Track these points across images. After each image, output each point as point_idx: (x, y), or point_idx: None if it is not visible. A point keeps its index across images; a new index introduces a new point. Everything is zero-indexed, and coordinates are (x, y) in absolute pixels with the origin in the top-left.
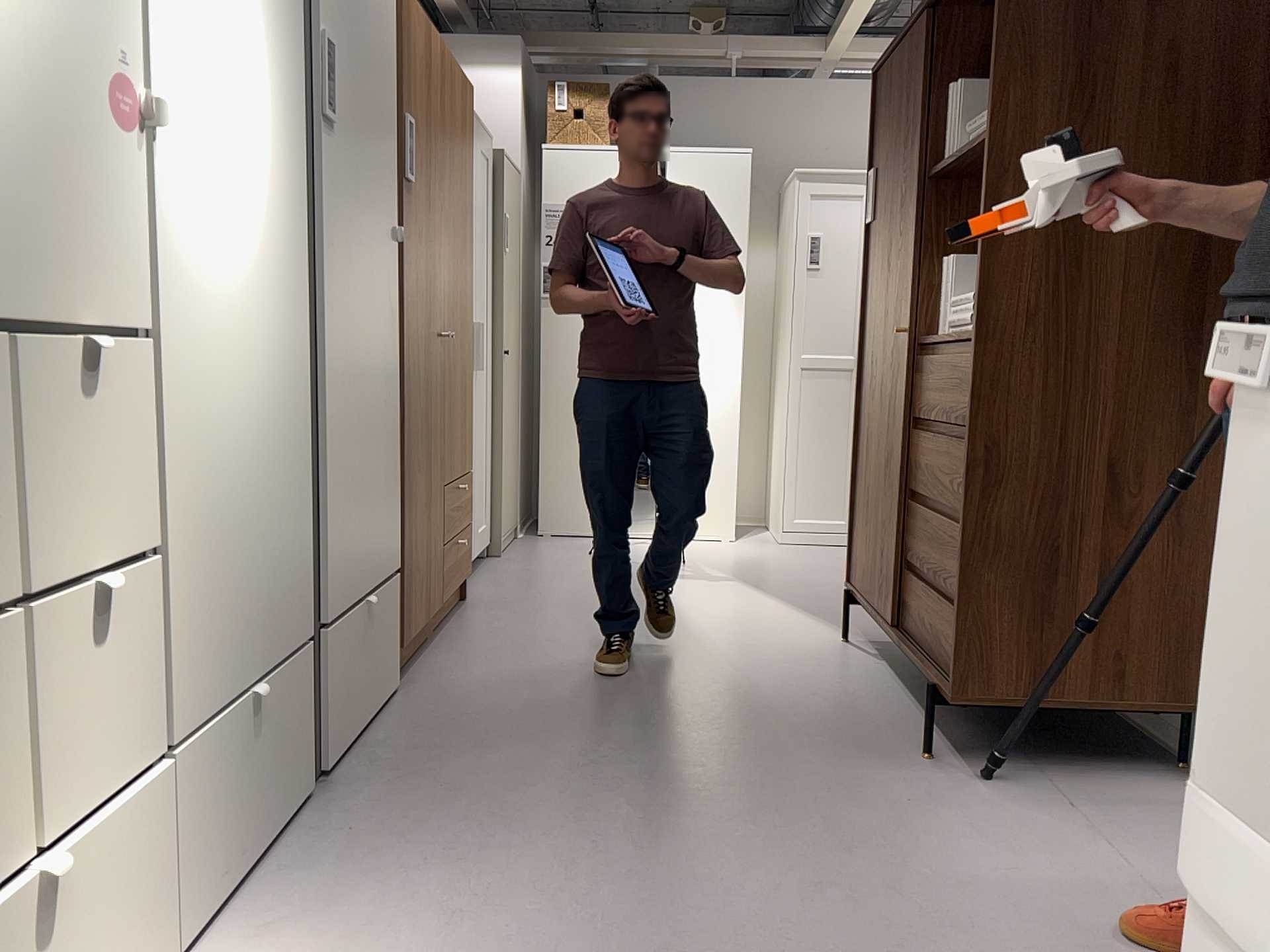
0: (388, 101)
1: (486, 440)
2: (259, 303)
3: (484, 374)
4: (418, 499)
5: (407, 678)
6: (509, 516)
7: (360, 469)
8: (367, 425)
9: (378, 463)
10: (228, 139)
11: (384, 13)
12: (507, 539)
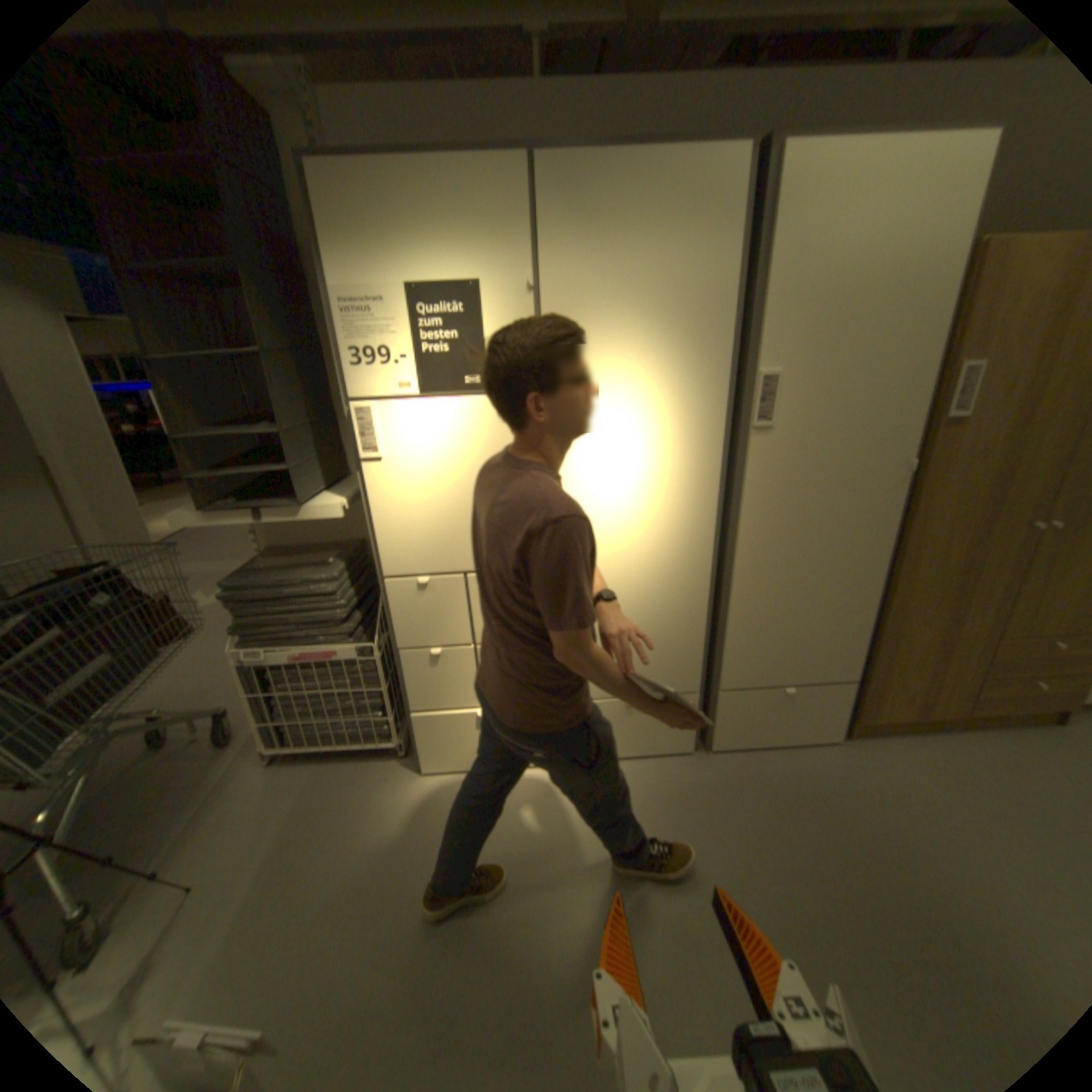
0: (919, 365)
1: None
2: (655, 545)
3: None
4: (923, 645)
5: (868, 743)
6: None
7: (793, 621)
8: (811, 597)
9: (830, 619)
10: (625, 477)
11: (924, 293)
12: None
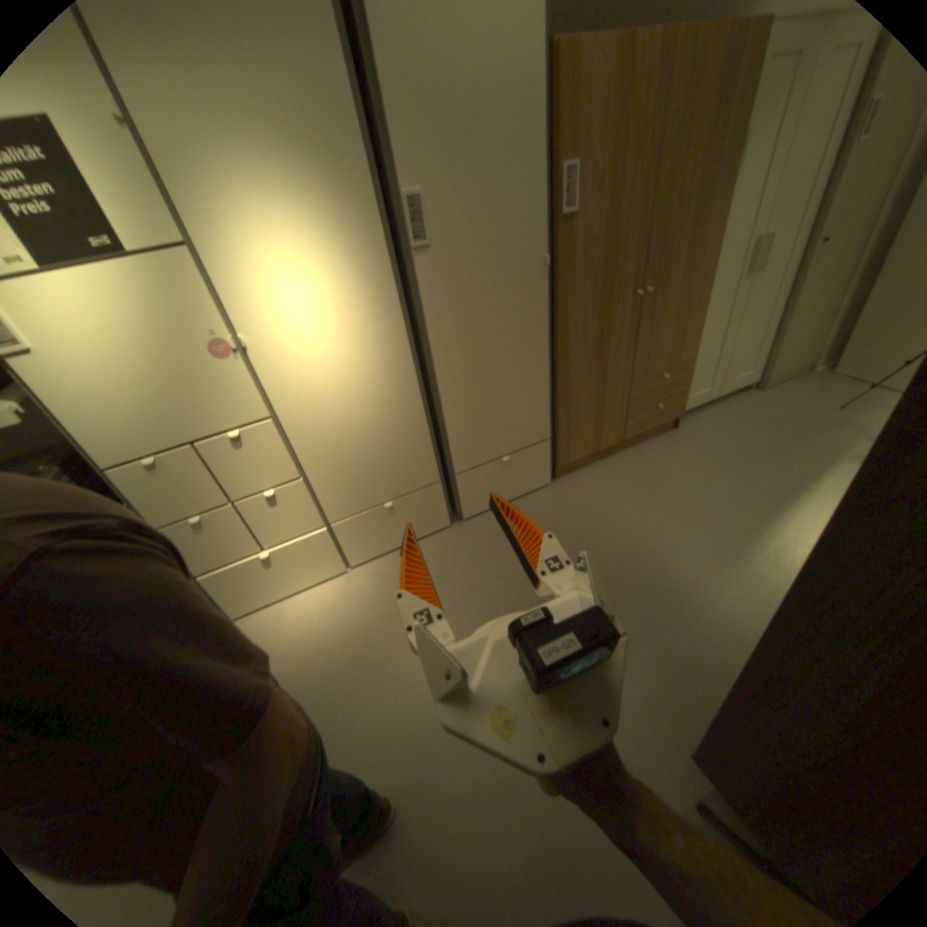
0: (531, 171)
1: (771, 316)
2: (363, 373)
3: (780, 267)
4: (584, 400)
5: (565, 478)
6: (796, 361)
7: (492, 407)
8: (501, 385)
9: (518, 398)
10: (313, 317)
11: (520, 99)
12: (791, 375)
